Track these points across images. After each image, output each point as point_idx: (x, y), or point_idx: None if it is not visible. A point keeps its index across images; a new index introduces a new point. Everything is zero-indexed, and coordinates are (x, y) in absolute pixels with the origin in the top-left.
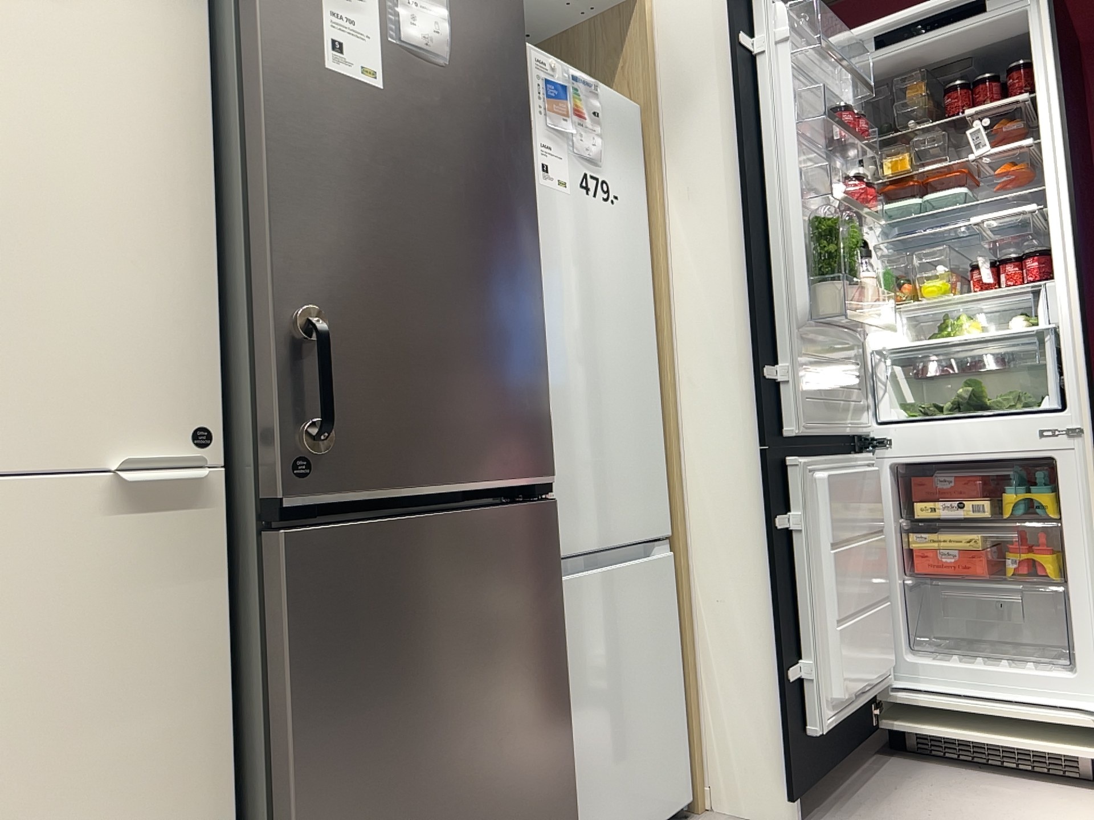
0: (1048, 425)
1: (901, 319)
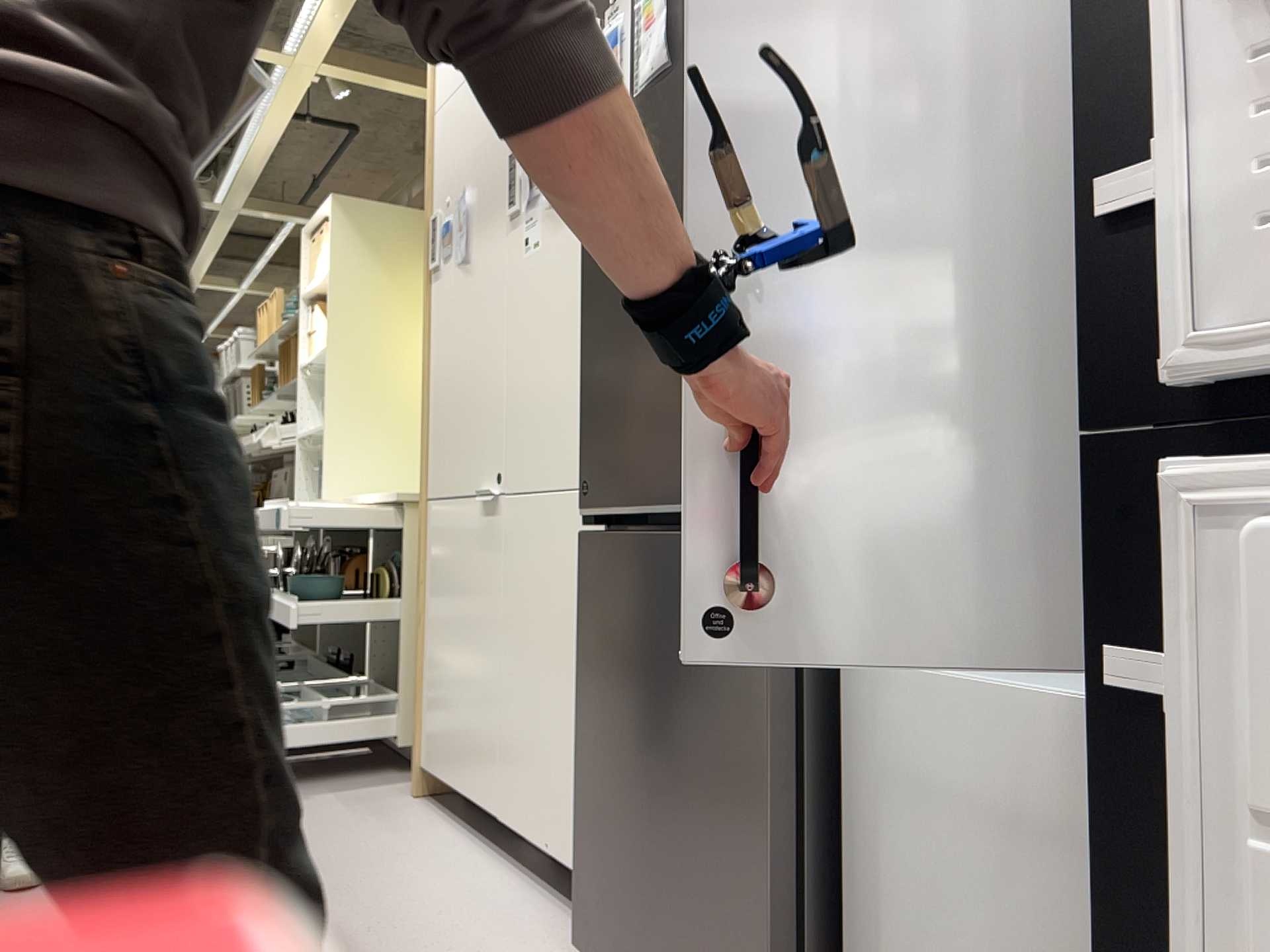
0: None
1: None
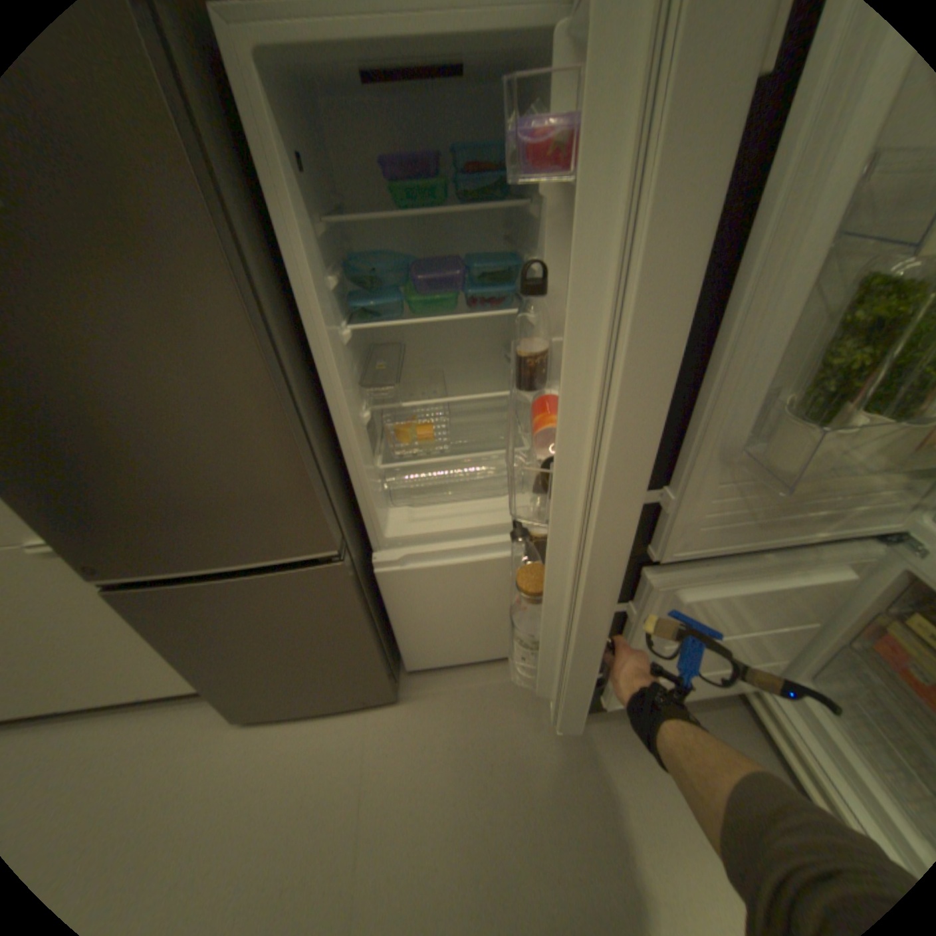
0: None
1: None
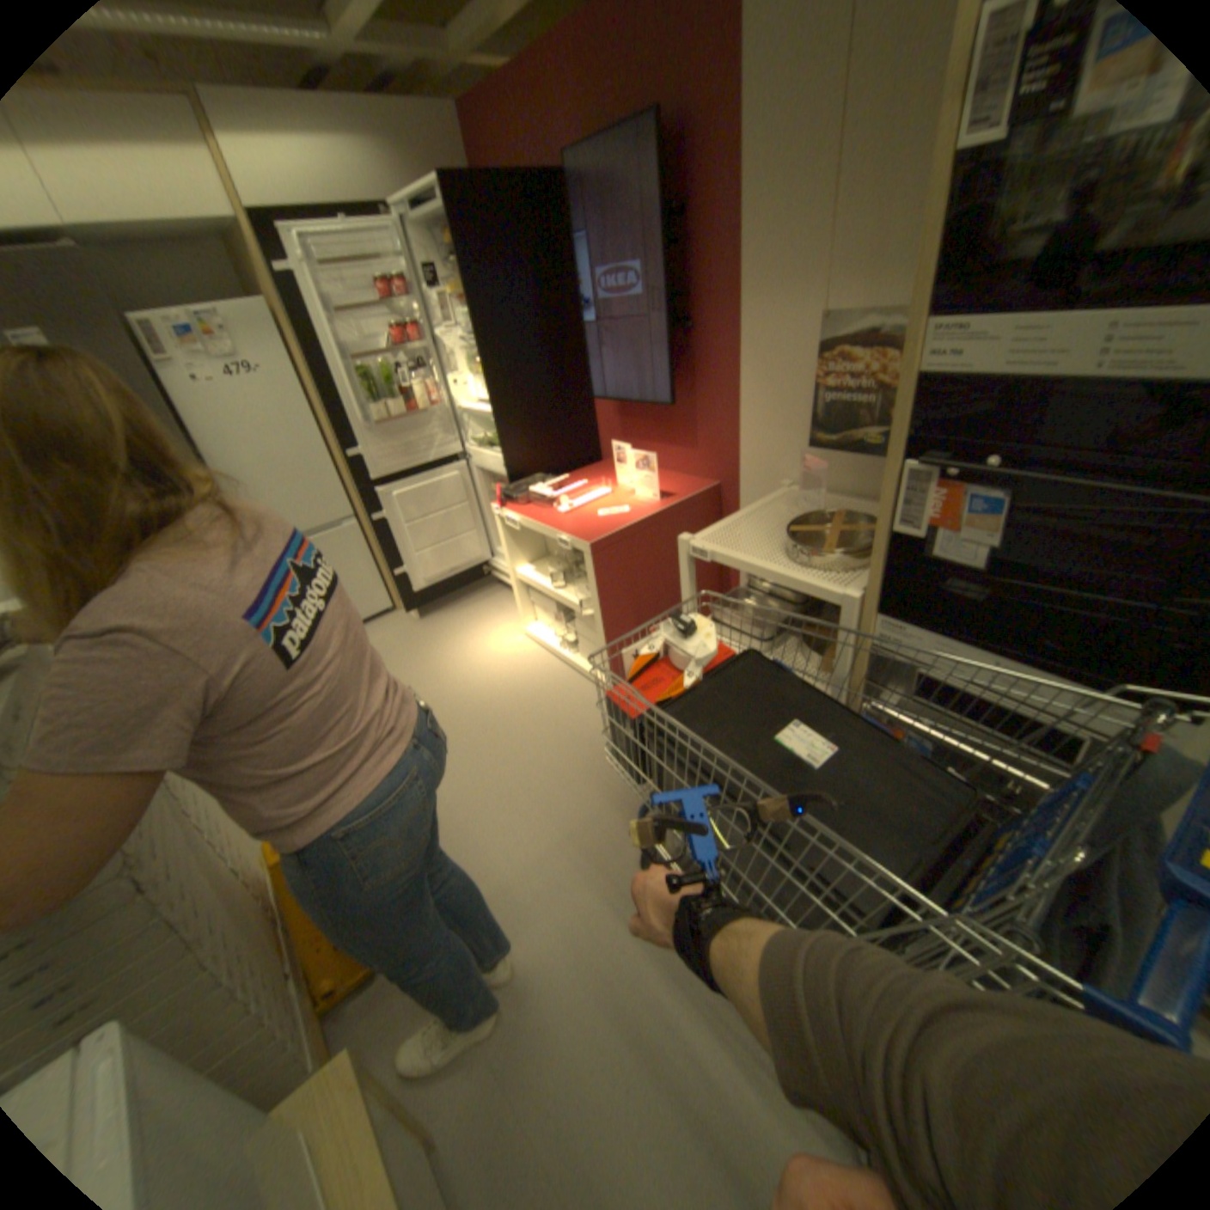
0: (504, 465)
1: (480, 385)
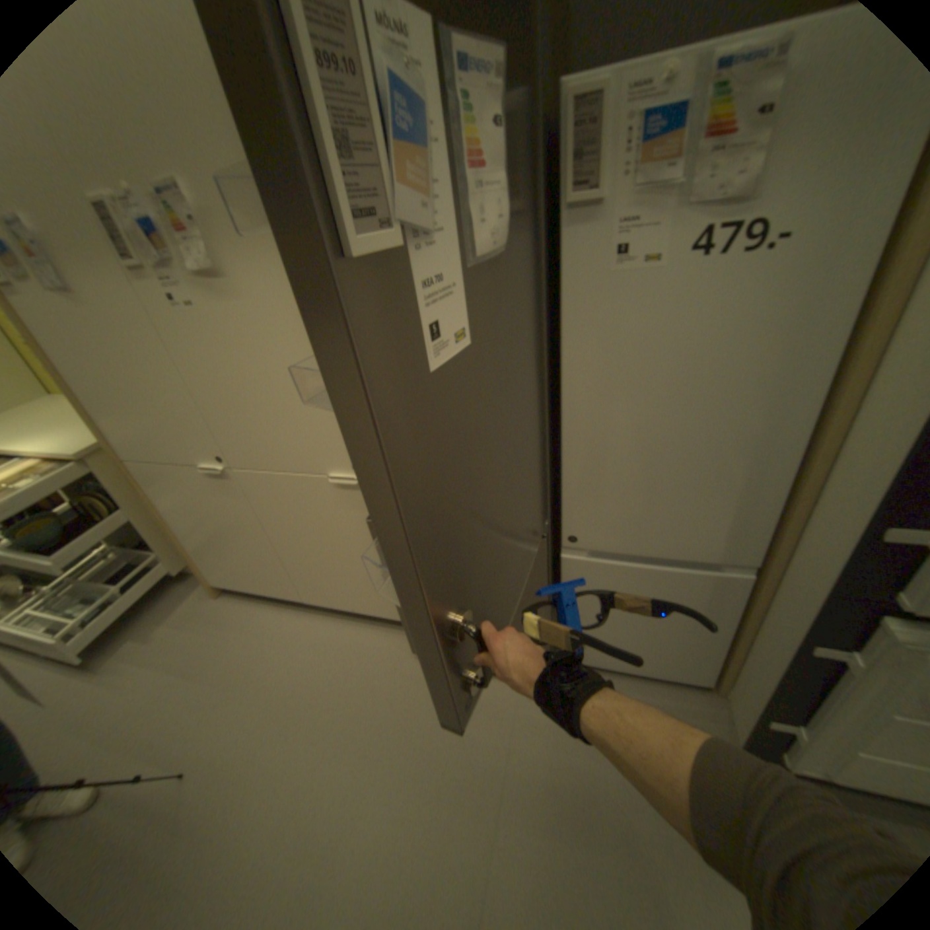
0: None
1: None
